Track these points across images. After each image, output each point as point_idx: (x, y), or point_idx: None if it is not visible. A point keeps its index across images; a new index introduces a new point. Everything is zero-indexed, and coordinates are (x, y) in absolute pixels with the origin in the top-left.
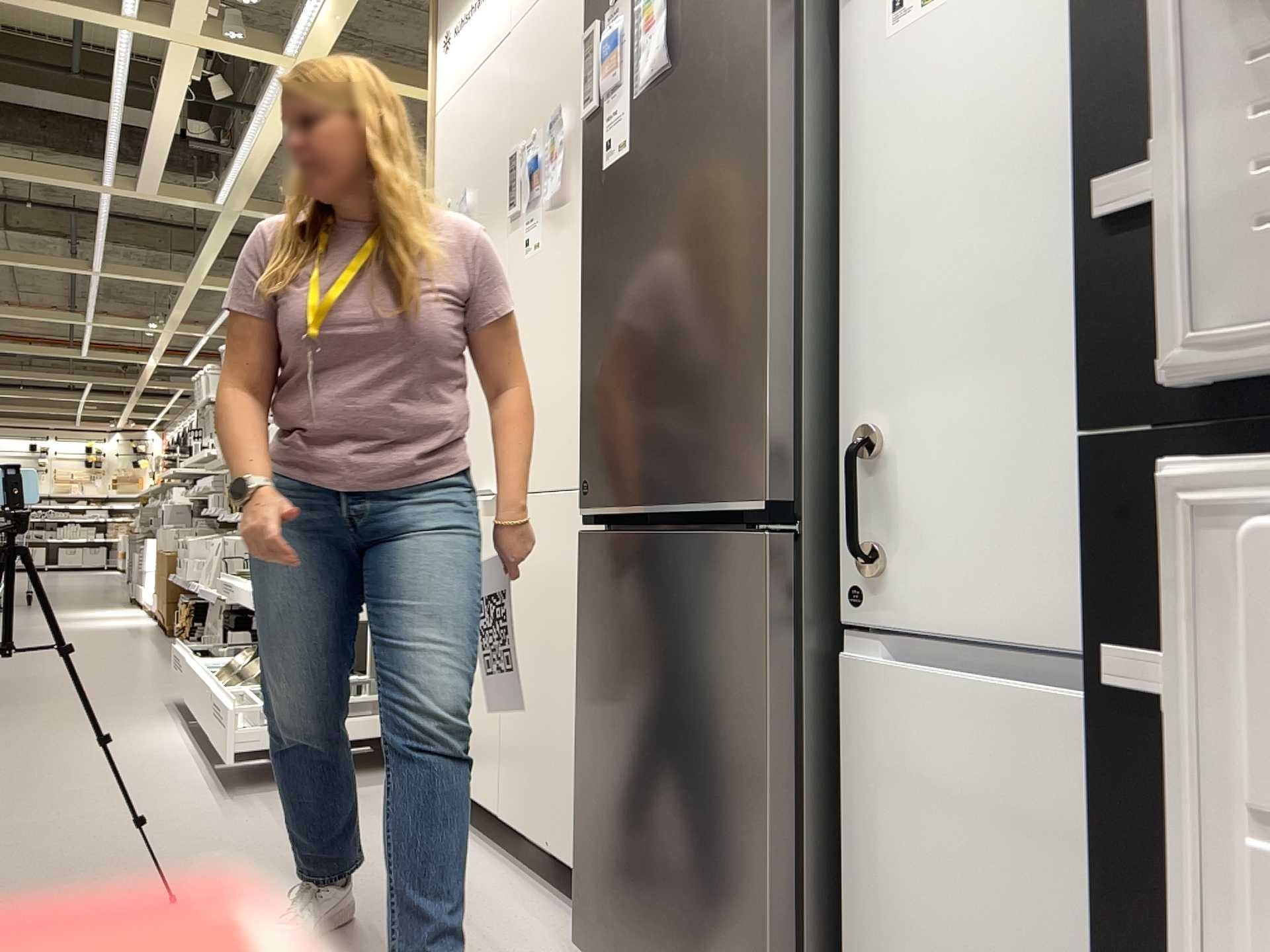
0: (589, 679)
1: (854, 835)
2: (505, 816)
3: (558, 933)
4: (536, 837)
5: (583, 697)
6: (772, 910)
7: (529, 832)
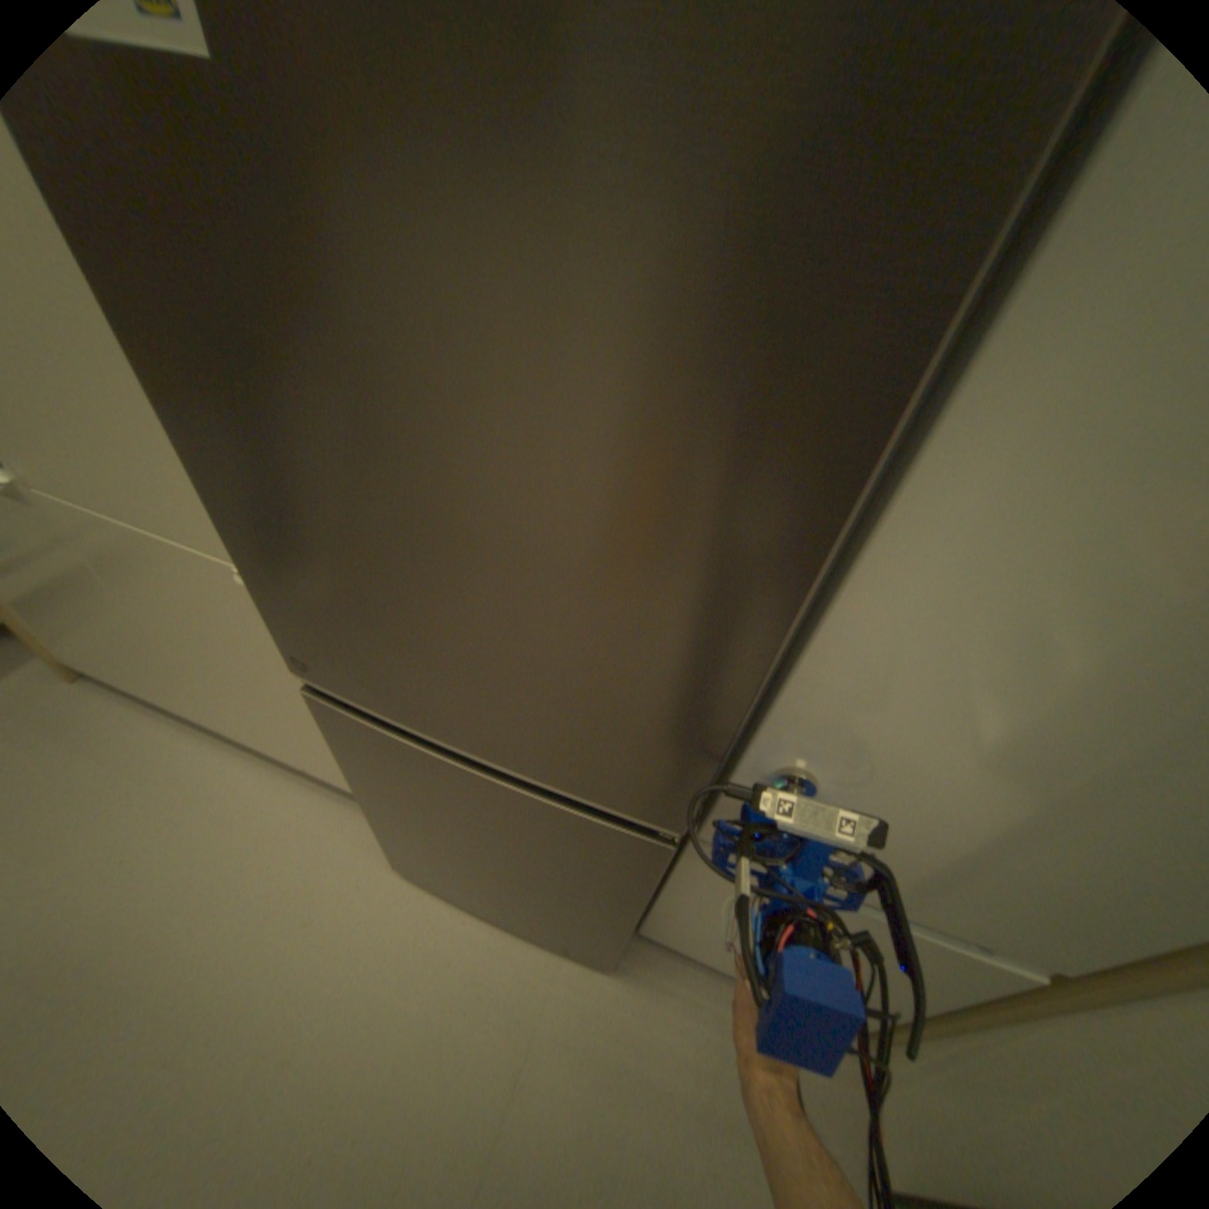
0: (367, 786)
1: (668, 882)
2: (229, 734)
3: (354, 833)
4: (282, 758)
5: (359, 788)
6: (618, 936)
7: (272, 753)
